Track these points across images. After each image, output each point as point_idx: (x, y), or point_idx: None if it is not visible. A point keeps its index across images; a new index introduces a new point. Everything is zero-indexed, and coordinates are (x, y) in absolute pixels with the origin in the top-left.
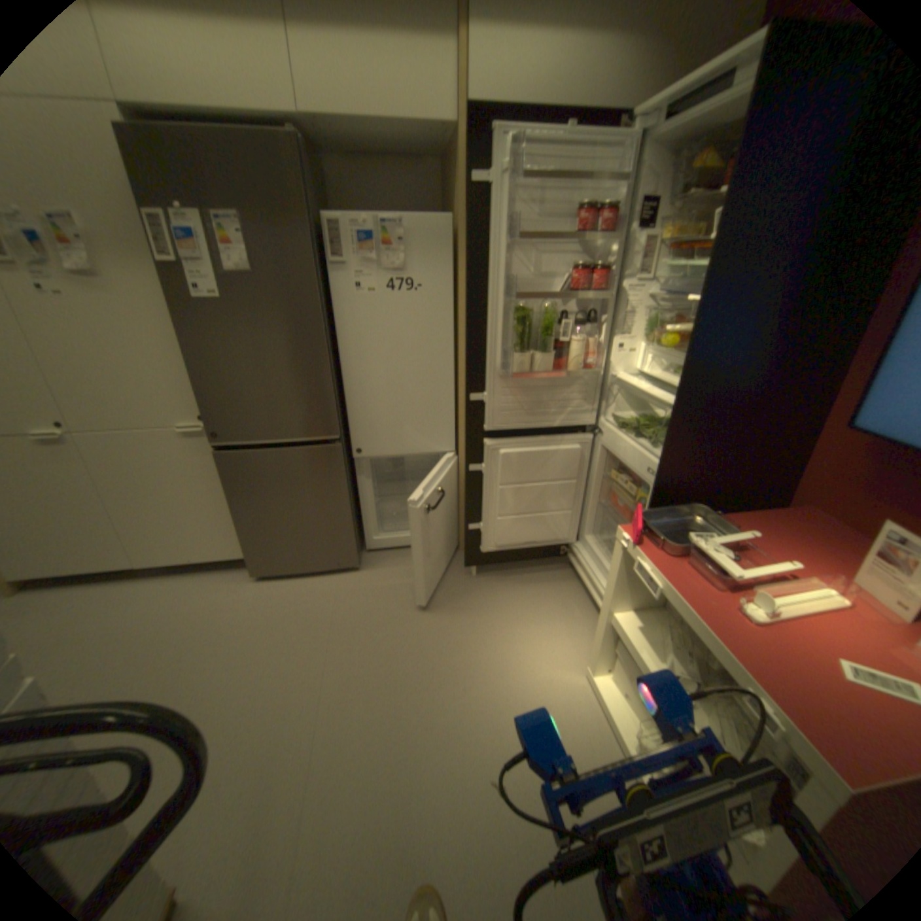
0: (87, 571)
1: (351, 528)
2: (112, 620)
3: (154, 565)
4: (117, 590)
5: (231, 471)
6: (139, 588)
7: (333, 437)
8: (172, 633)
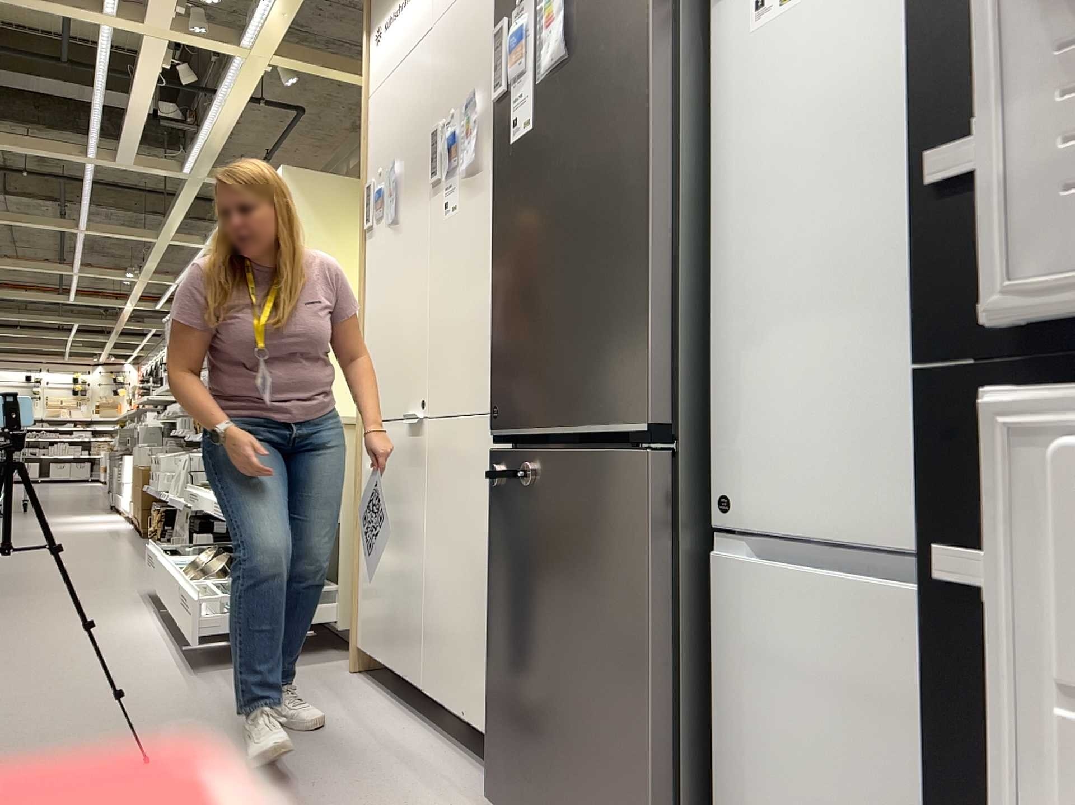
0: (395, 667)
1: (653, 769)
2: (332, 743)
3: (437, 696)
4: (397, 717)
5: (500, 497)
6: (410, 729)
7: (643, 427)
8: (318, 800)
